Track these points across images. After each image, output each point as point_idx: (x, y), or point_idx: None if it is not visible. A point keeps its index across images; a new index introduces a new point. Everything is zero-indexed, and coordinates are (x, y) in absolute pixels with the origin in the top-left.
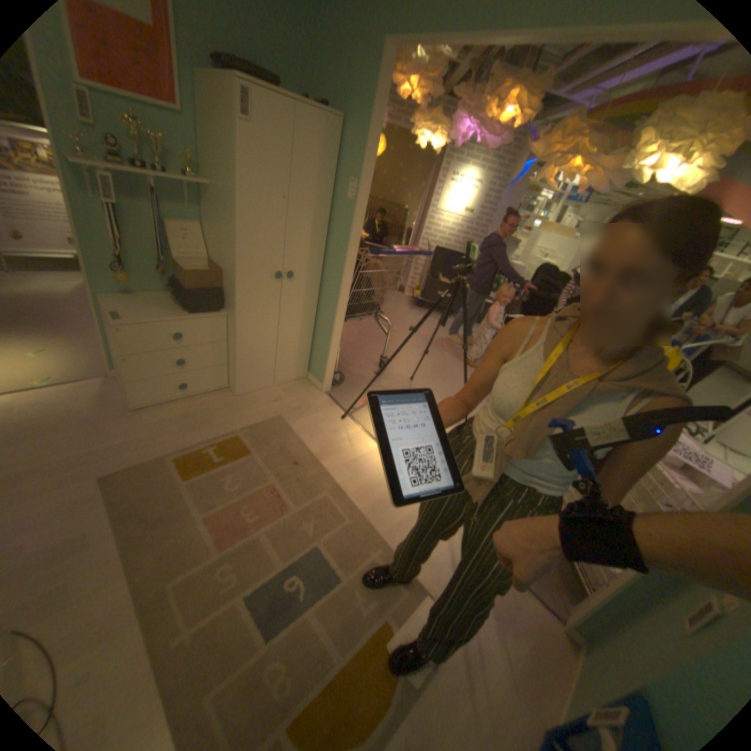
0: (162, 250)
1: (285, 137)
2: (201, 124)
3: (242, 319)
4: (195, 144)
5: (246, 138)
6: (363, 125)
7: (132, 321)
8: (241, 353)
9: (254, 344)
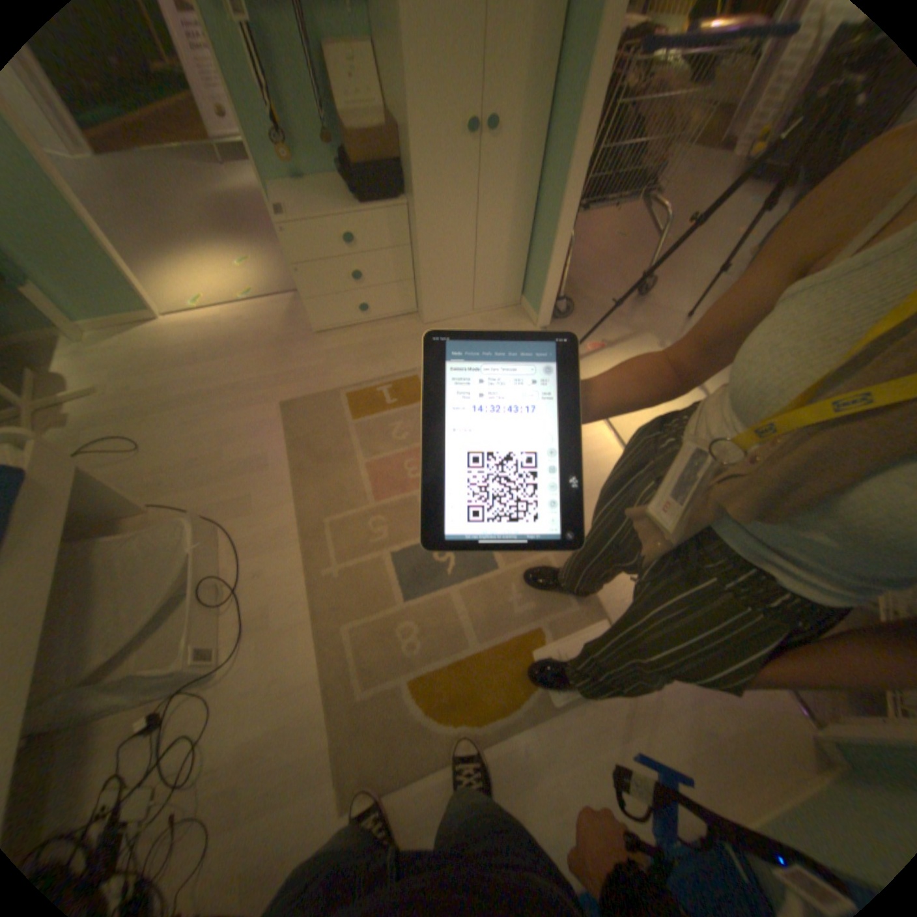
0: (326, 102)
1: None
2: None
3: (423, 209)
4: None
5: None
6: None
7: (295, 216)
8: (426, 263)
9: (443, 250)
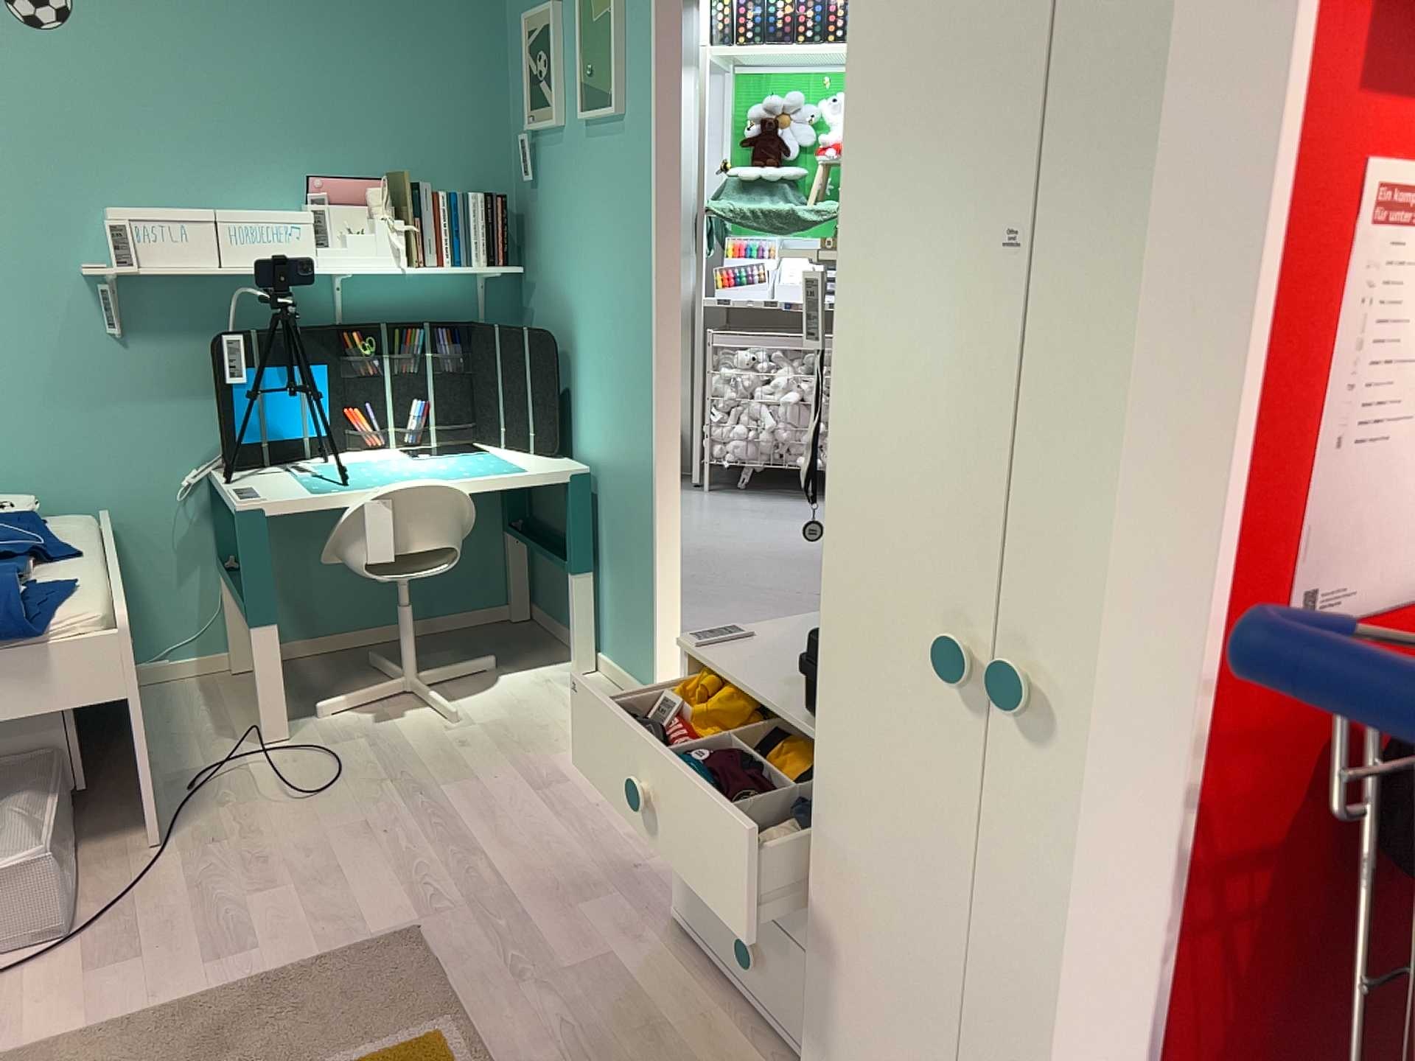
0: None
1: None
2: None
3: (835, 801)
4: None
5: (874, 3)
6: None
7: (712, 654)
8: (827, 966)
9: (871, 972)
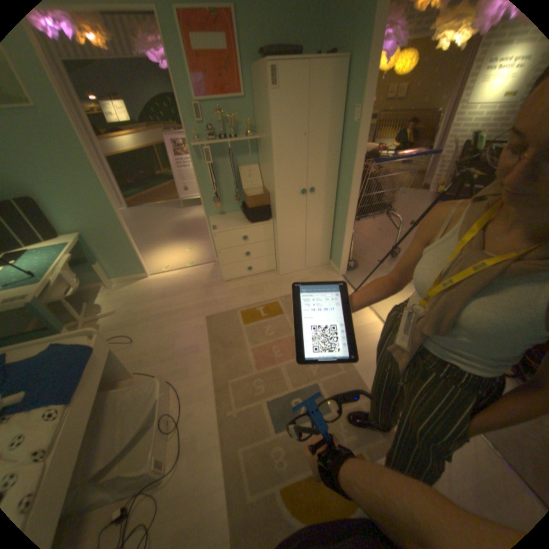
0: (238, 185)
1: (303, 89)
2: (255, 99)
3: (281, 224)
4: (252, 113)
5: (276, 100)
6: (364, 55)
7: (222, 230)
8: (282, 247)
9: (290, 241)
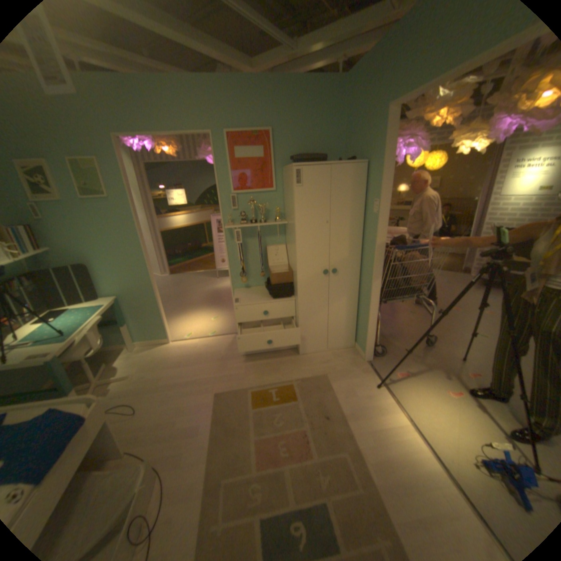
0: (265, 262)
1: (325, 186)
2: (285, 192)
3: (302, 302)
4: (283, 203)
5: (300, 194)
6: (380, 161)
7: (244, 303)
8: (303, 325)
9: (311, 319)
